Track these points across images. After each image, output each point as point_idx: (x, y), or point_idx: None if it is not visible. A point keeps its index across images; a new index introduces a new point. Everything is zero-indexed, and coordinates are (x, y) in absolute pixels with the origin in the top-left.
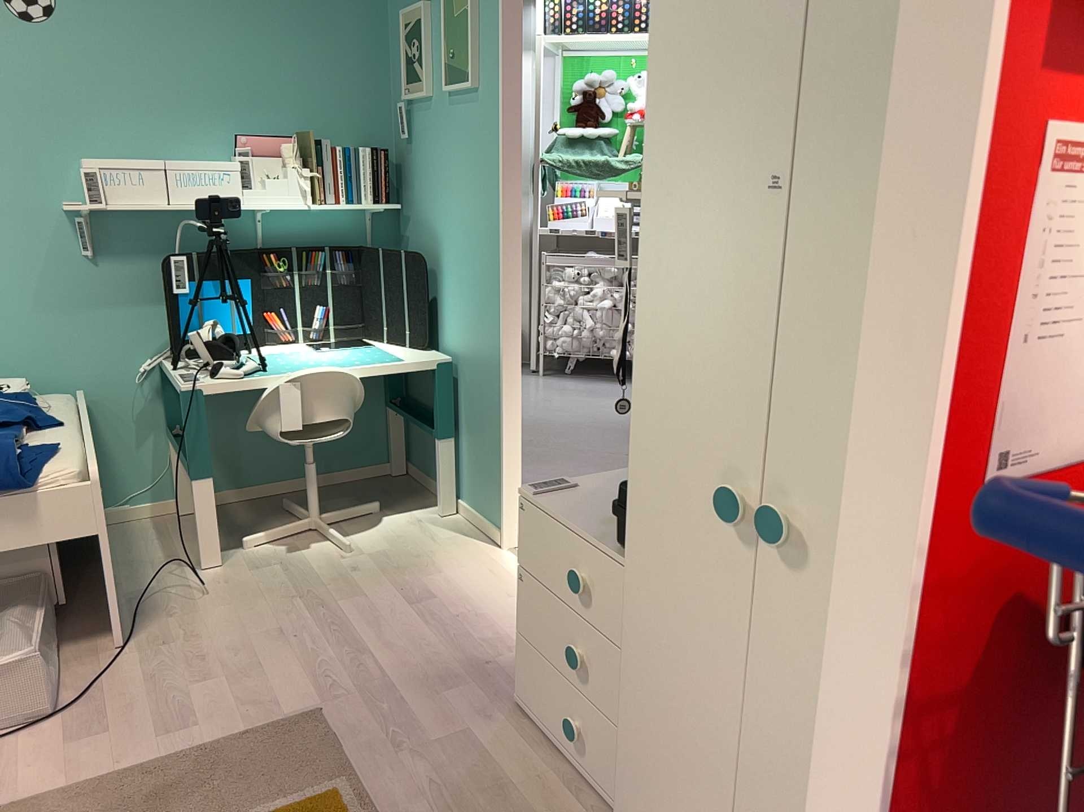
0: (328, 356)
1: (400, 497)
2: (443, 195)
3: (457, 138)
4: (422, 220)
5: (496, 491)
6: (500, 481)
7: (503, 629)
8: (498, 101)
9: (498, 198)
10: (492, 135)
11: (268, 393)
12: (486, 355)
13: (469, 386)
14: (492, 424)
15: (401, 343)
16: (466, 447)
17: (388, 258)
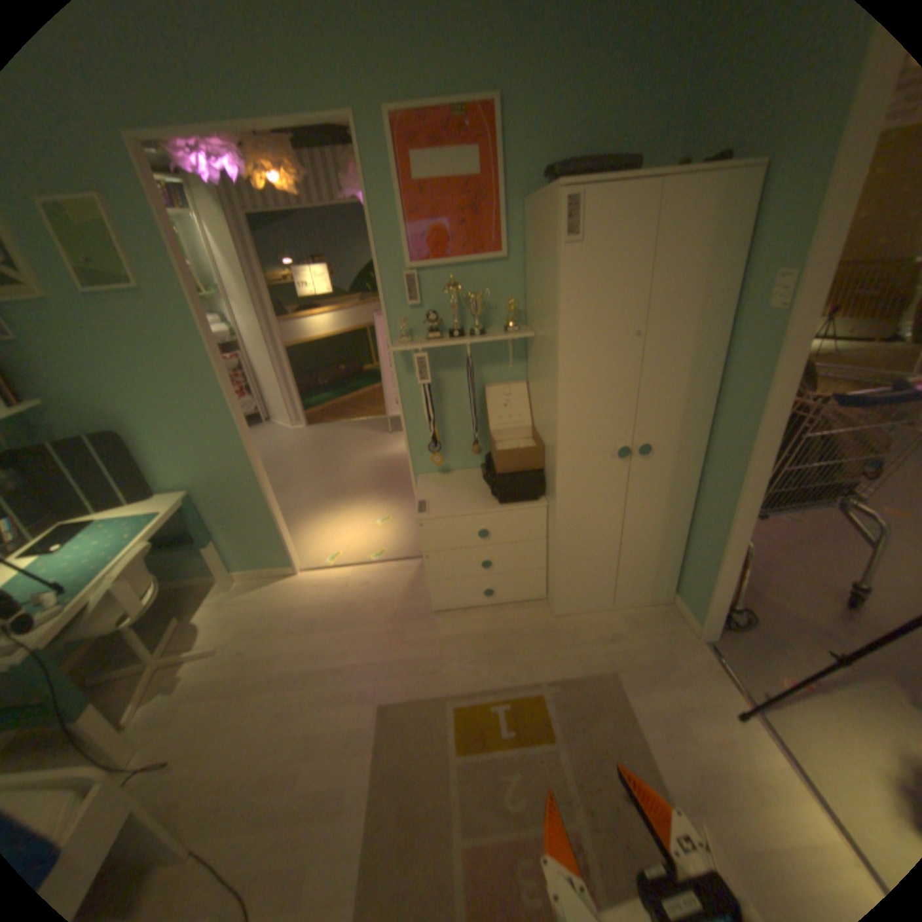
0: (81, 550)
1: (172, 606)
2: (109, 380)
3: (117, 332)
4: (76, 406)
5: (275, 549)
6: (278, 541)
7: (371, 599)
8: (182, 299)
9: (210, 369)
10: (181, 325)
11: (96, 604)
12: (232, 476)
13: (214, 503)
14: (256, 514)
15: (117, 507)
16: (226, 540)
17: (65, 449)
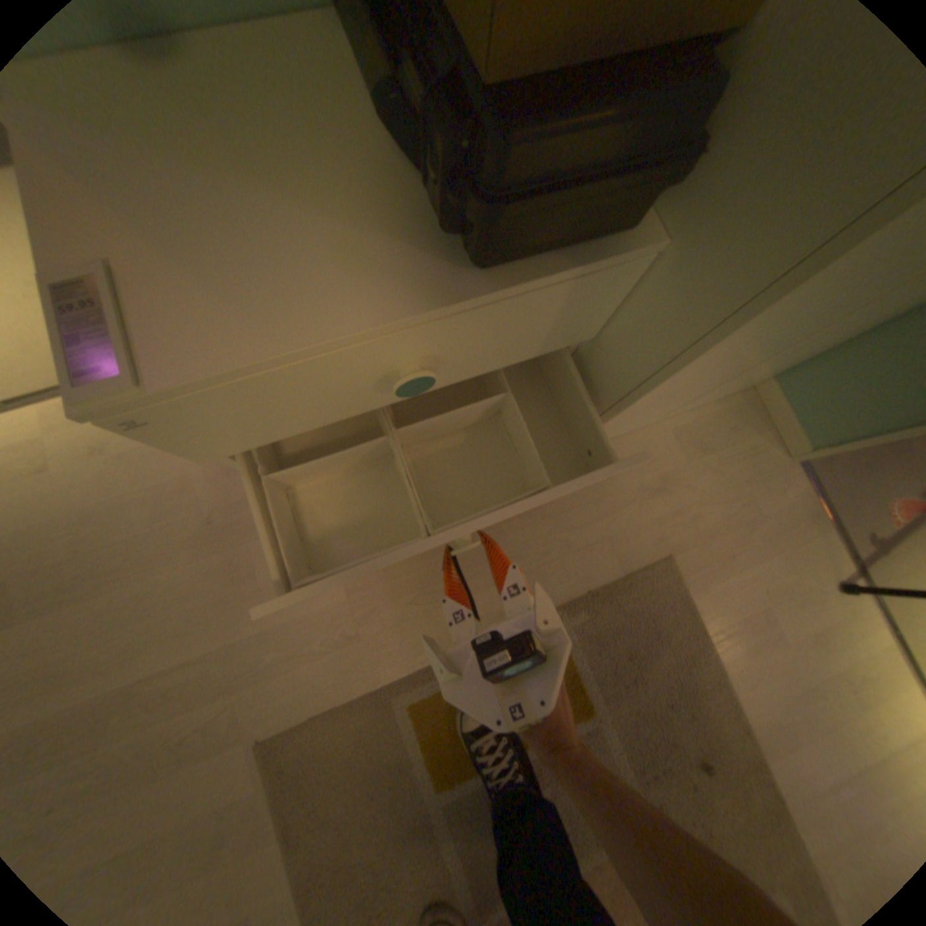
0: None
1: None
2: None
3: None
4: None
5: None
6: None
7: (131, 493)
8: None
9: None
10: None
11: None
12: None
13: None
14: None
15: None
16: None
17: None
